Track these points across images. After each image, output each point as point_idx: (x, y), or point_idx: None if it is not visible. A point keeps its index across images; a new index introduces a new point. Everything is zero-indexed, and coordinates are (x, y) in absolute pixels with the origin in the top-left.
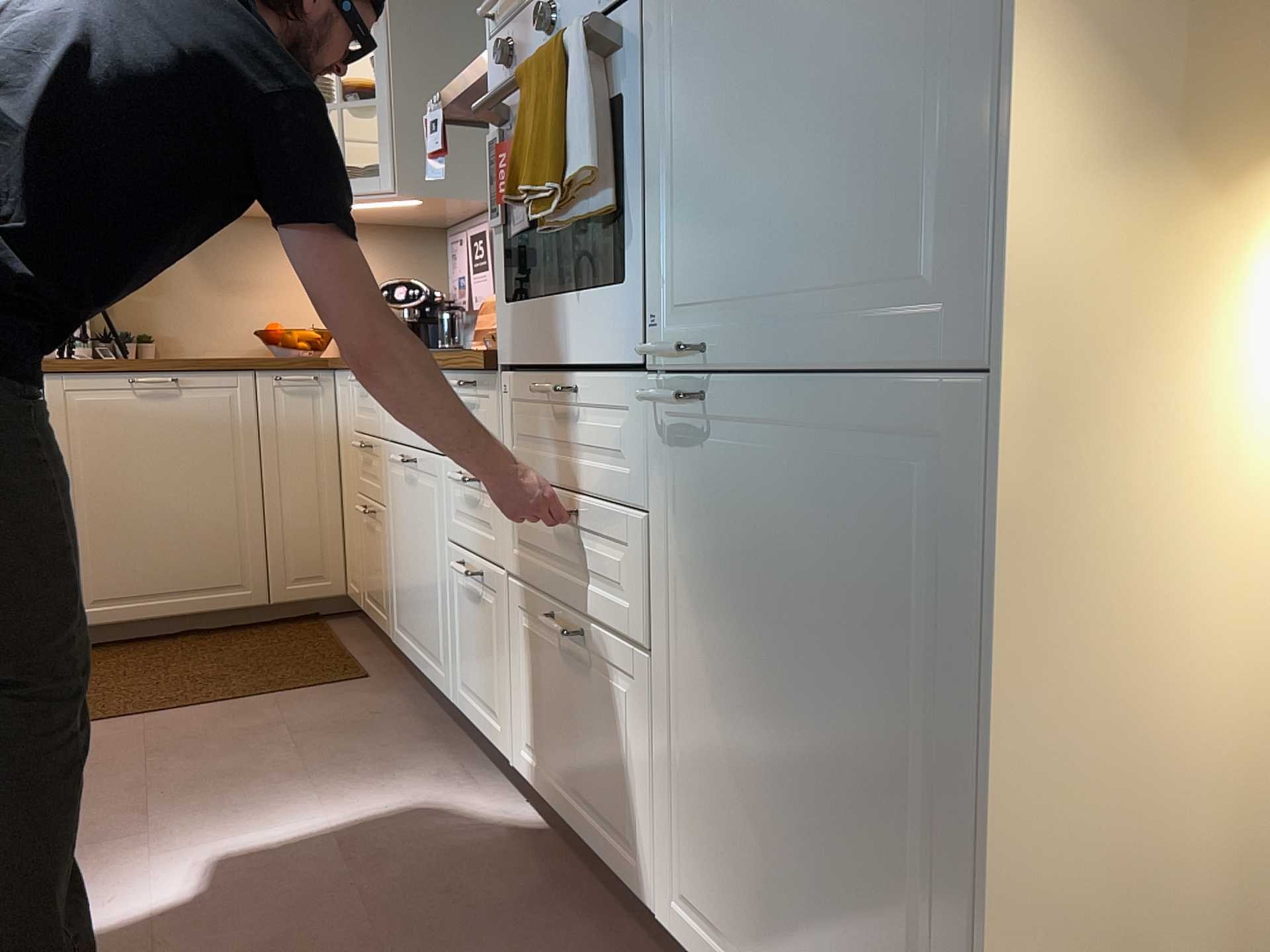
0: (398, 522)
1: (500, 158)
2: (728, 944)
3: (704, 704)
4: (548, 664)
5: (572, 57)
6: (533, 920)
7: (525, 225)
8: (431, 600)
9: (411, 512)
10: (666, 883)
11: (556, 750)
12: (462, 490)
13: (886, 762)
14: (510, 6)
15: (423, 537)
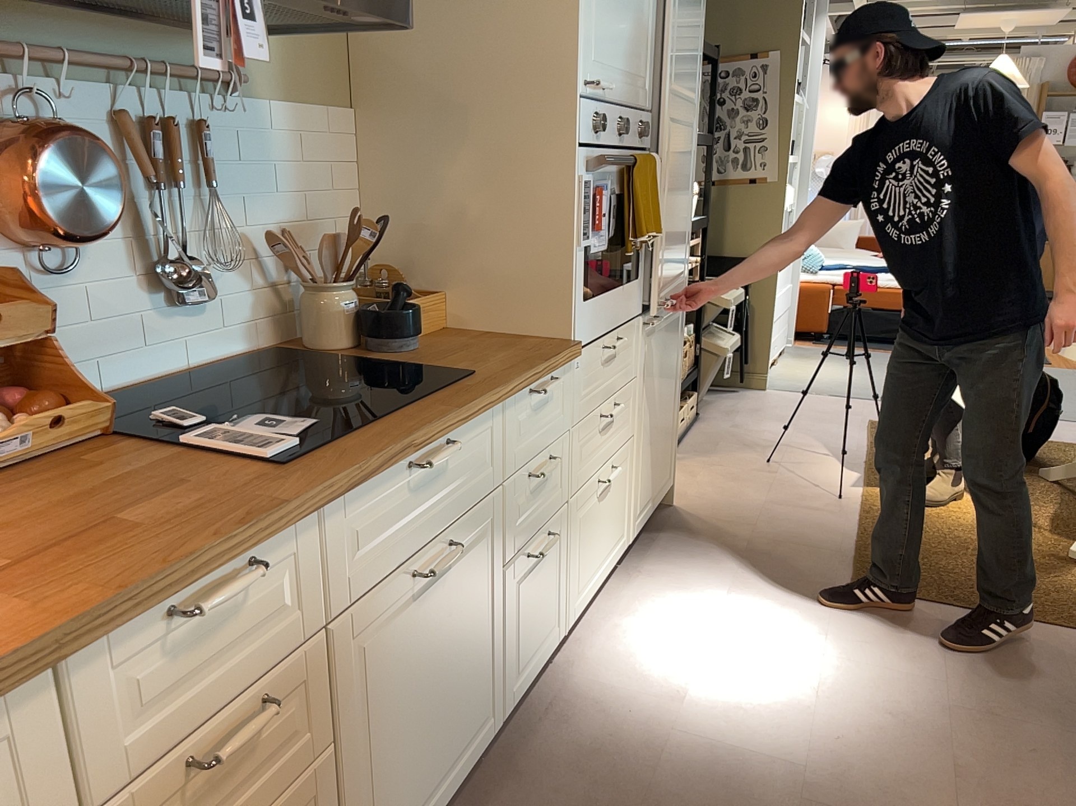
0: (385, 700)
1: (589, 196)
2: (645, 504)
3: (646, 429)
4: (593, 515)
5: (657, 173)
6: (634, 613)
7: (604, 247)
8: (470, 677)
9: (429, 630)
10: (632, 522)
11: (594, 558)
12: (536, 483)
13: (672, 391)
14: (596, 90)
15: (457, 626)
